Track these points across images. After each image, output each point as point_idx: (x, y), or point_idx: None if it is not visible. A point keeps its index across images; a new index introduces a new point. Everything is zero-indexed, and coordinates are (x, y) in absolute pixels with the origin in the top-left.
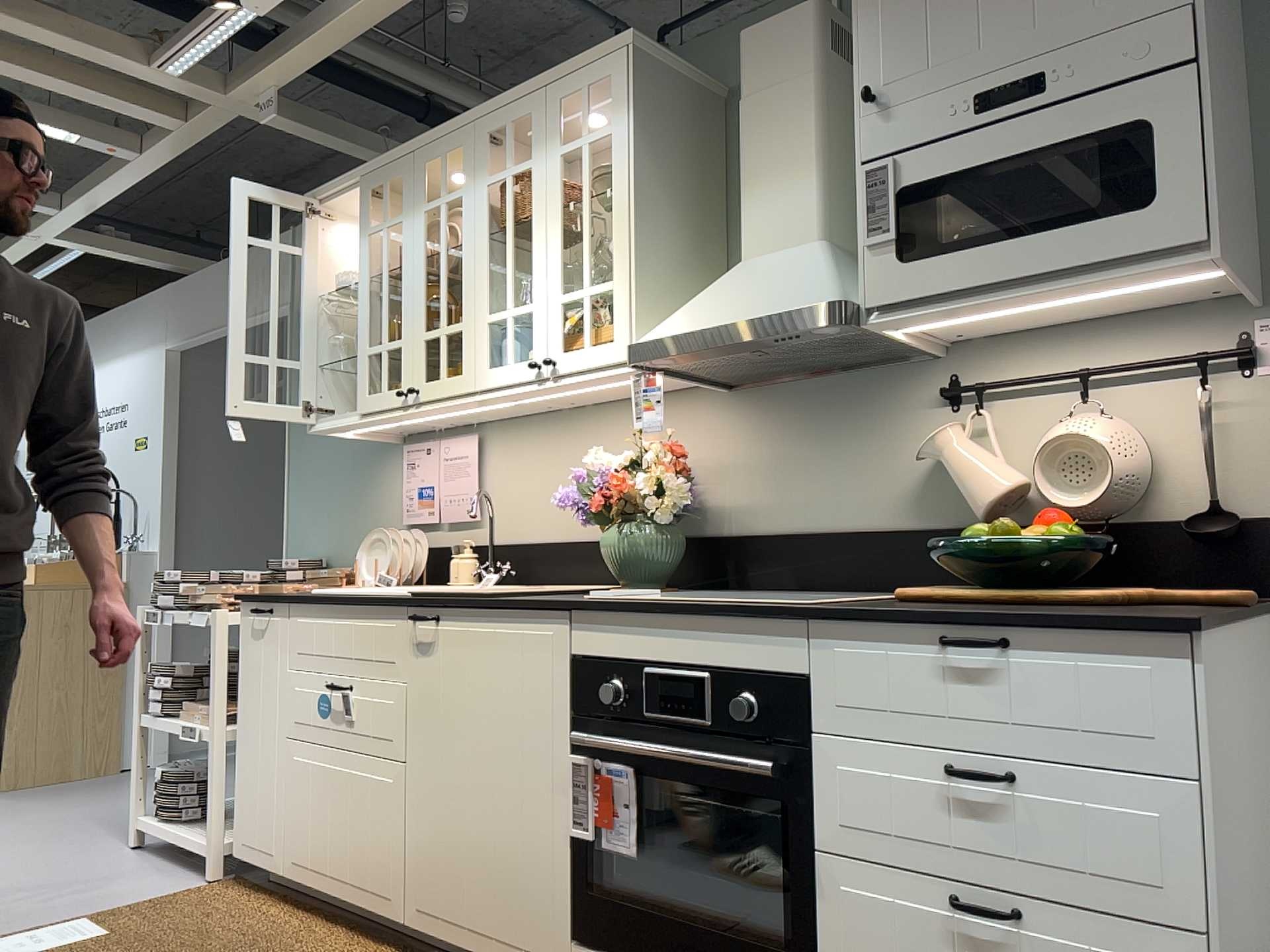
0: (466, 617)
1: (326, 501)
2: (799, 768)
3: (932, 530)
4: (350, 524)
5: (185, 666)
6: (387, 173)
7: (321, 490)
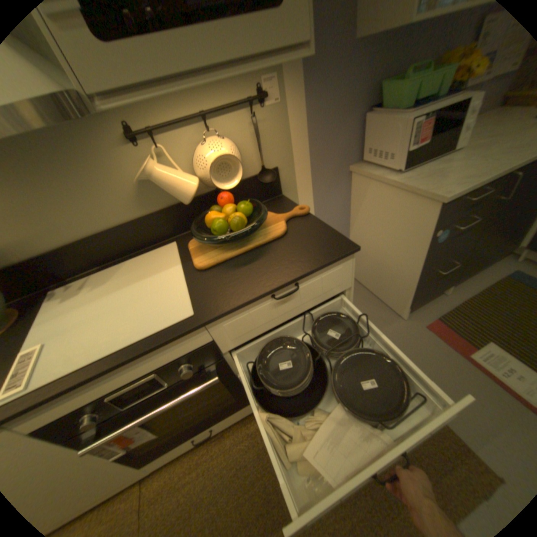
0: None
1: None
2: (220, 365)
3: (155, 212)
4: None
5: None
6: None
7: None
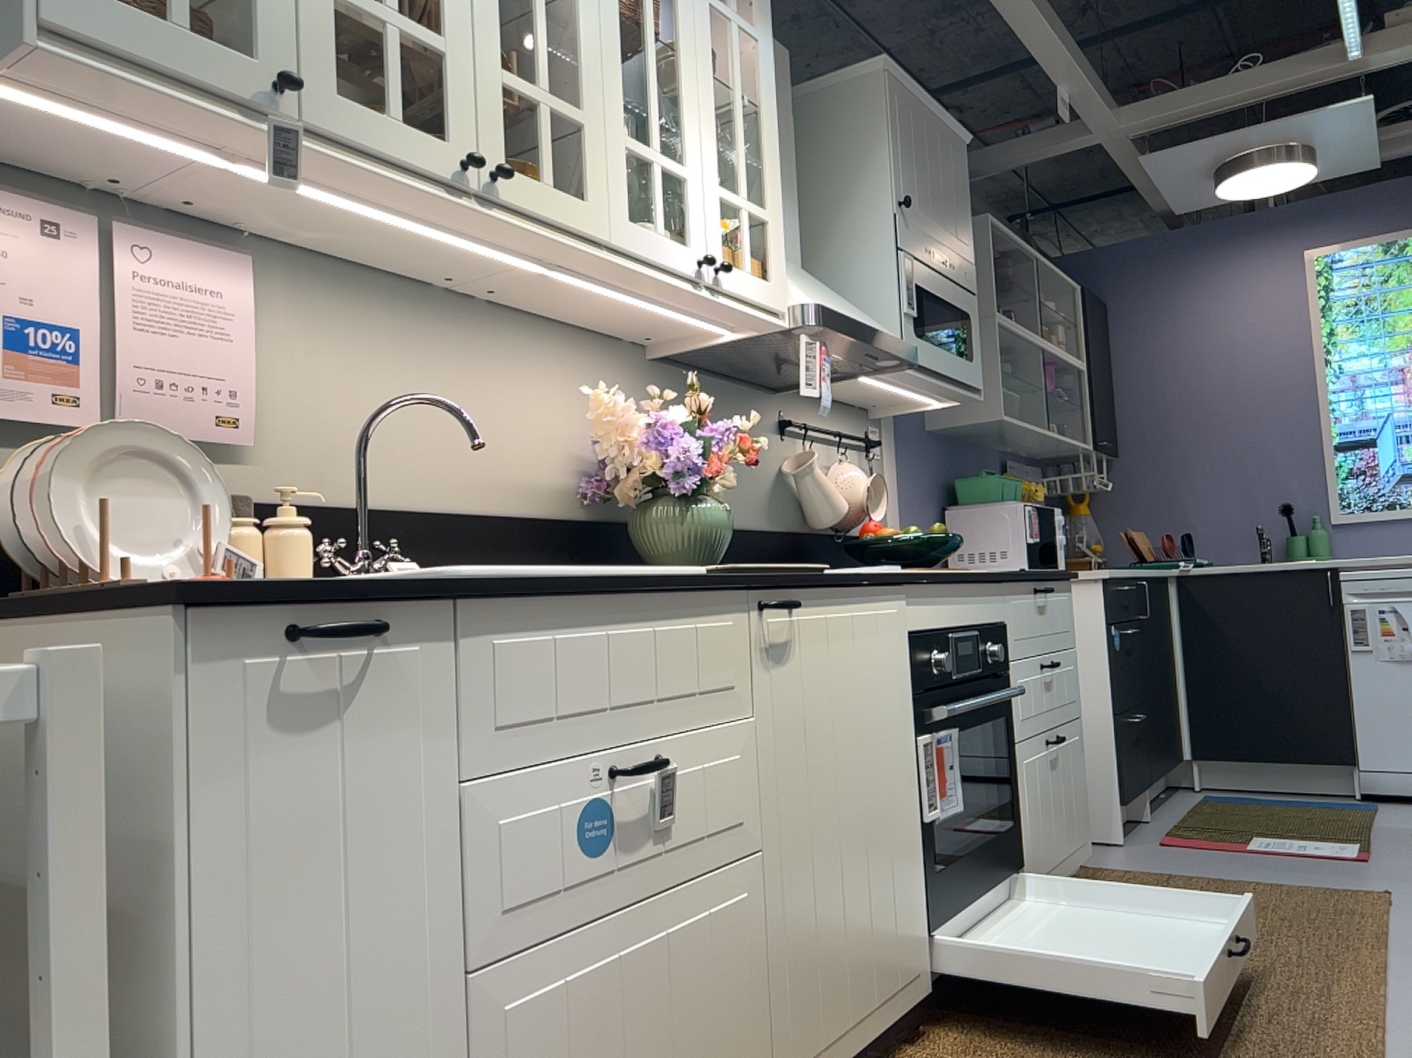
0: (824, 599)
1: None
2: (1007, 688)
3: (783, 532)
4: None
5: None
6: None
7: None
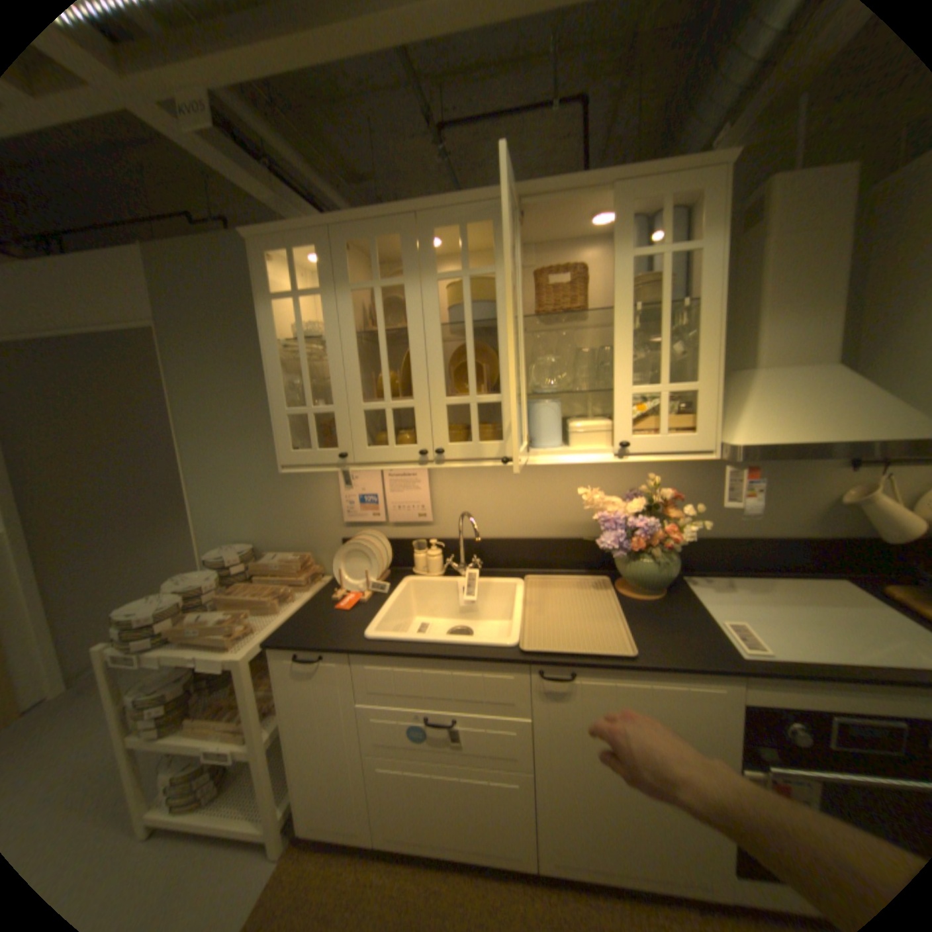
0: (615, 676)
1: (241, 500)
2: None
3: (833, 540)
4: (275, 518)
5: (167, 688)
6: (373, 227)
7: (233, 490)
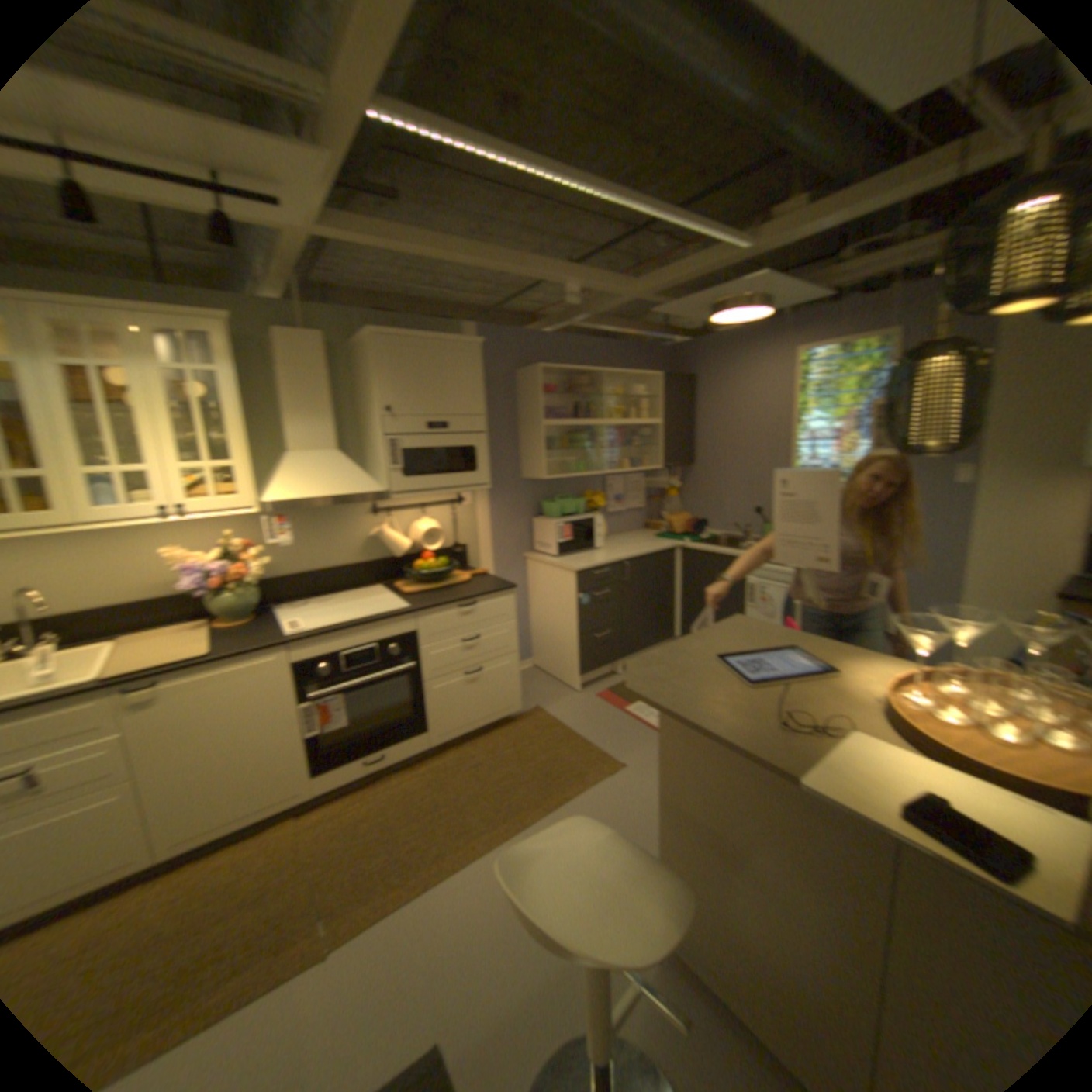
0: (187, 673)
1: None
2: (413, 660)
3: (369, 561)
4: None
5: None
6: None
7: None
